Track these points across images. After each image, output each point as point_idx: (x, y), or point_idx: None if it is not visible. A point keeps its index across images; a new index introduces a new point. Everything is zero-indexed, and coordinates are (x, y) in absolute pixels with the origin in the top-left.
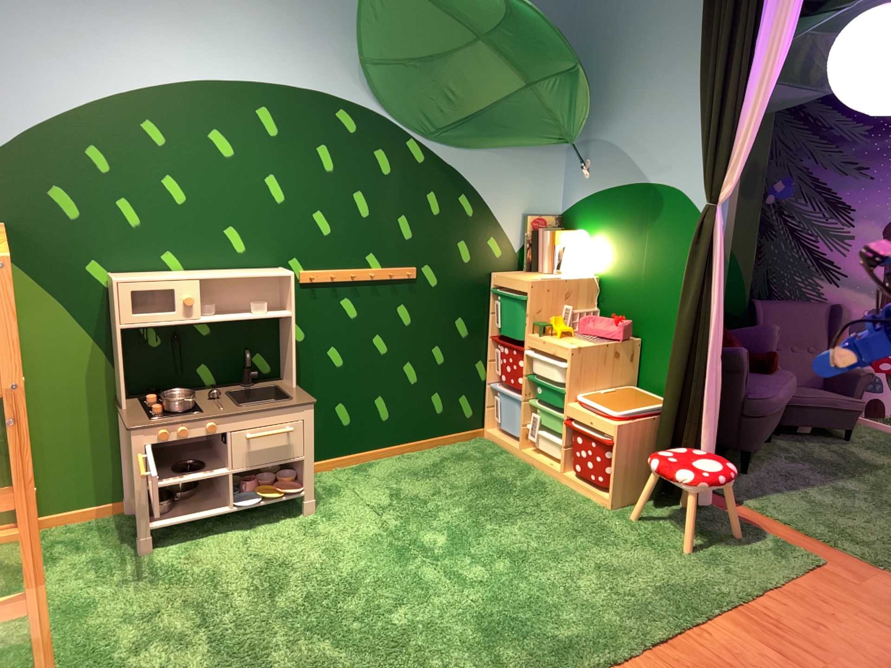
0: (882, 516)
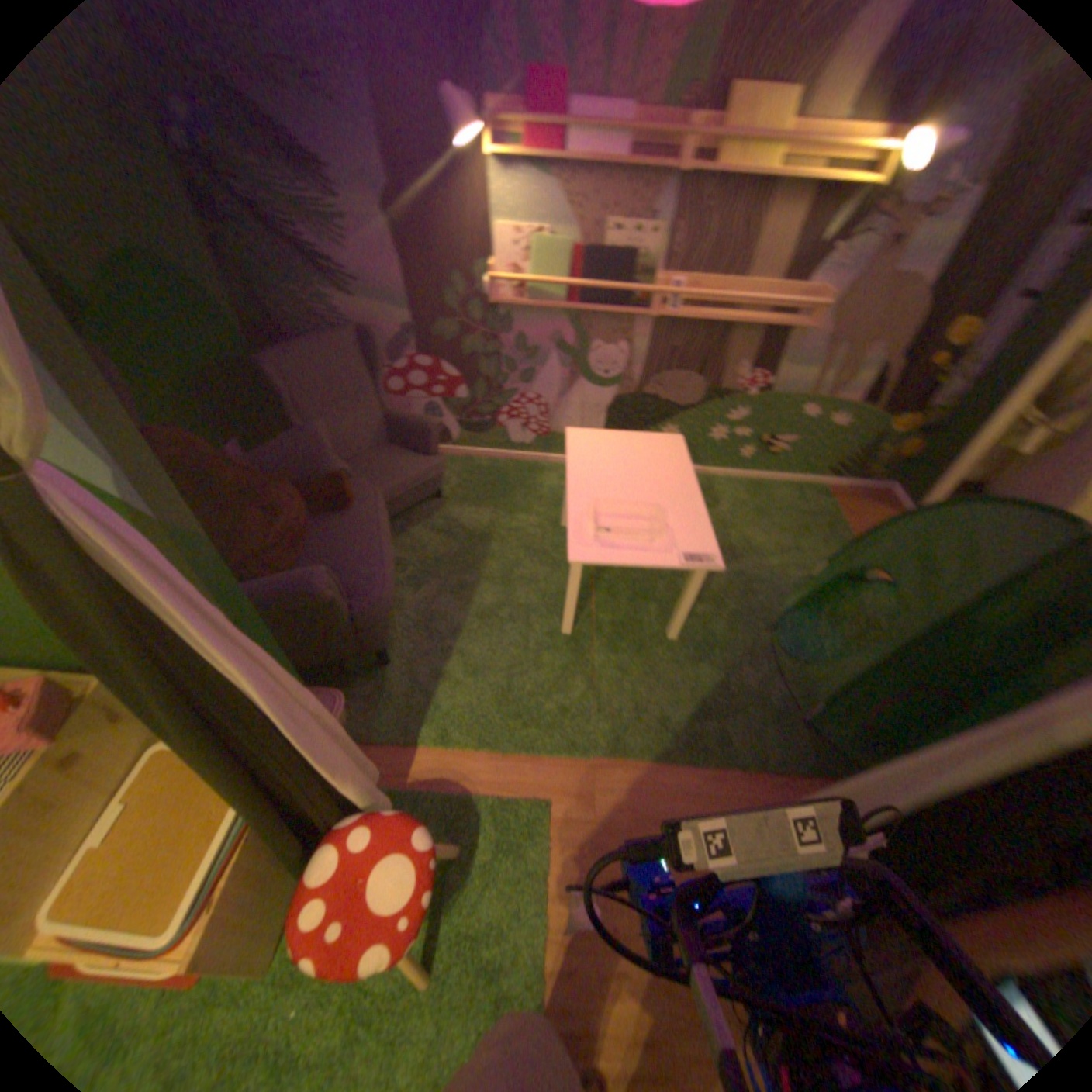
0: (553, 642)
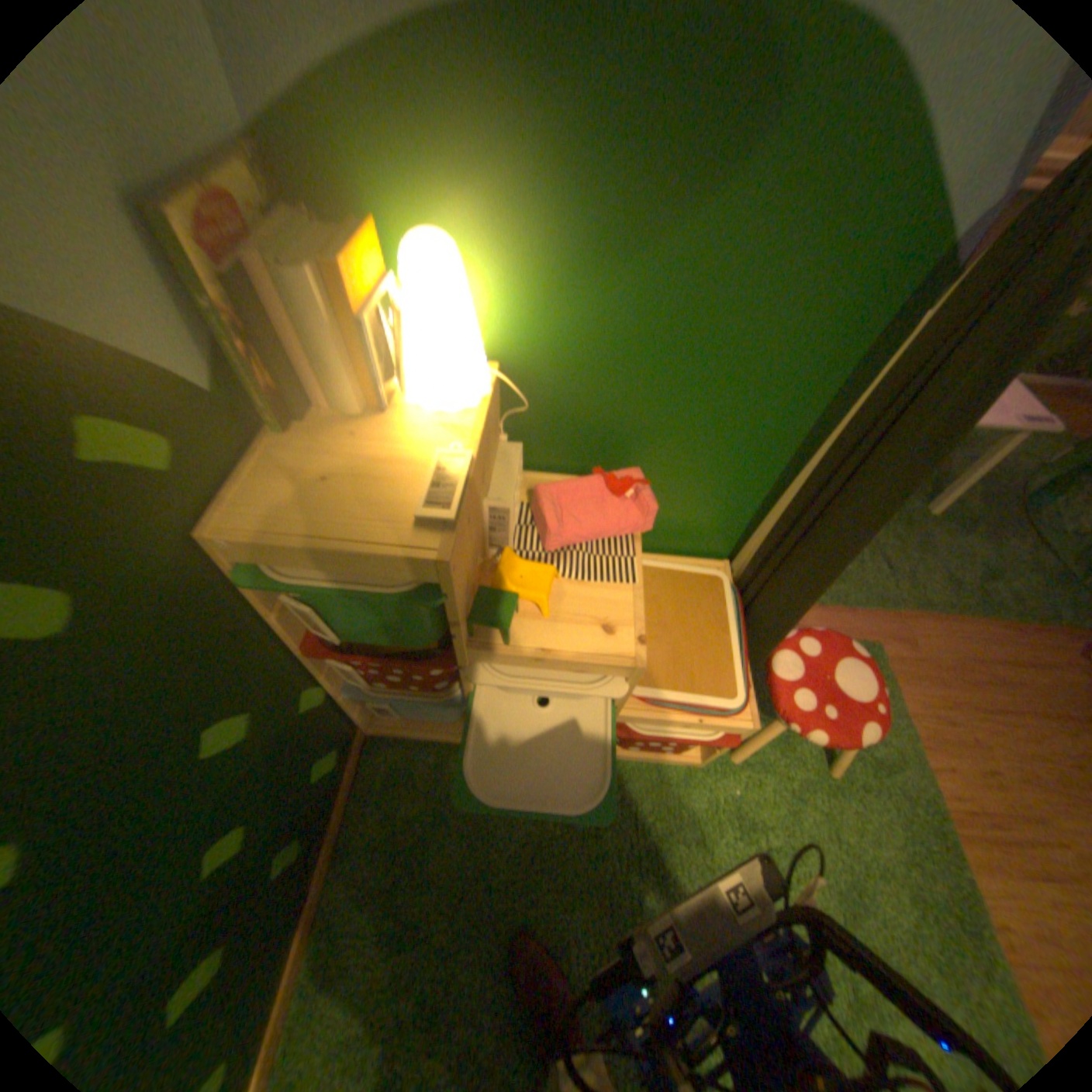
0: None
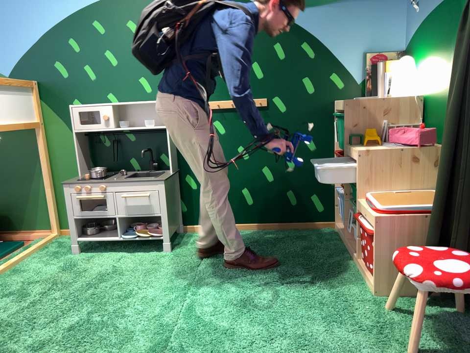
0: None
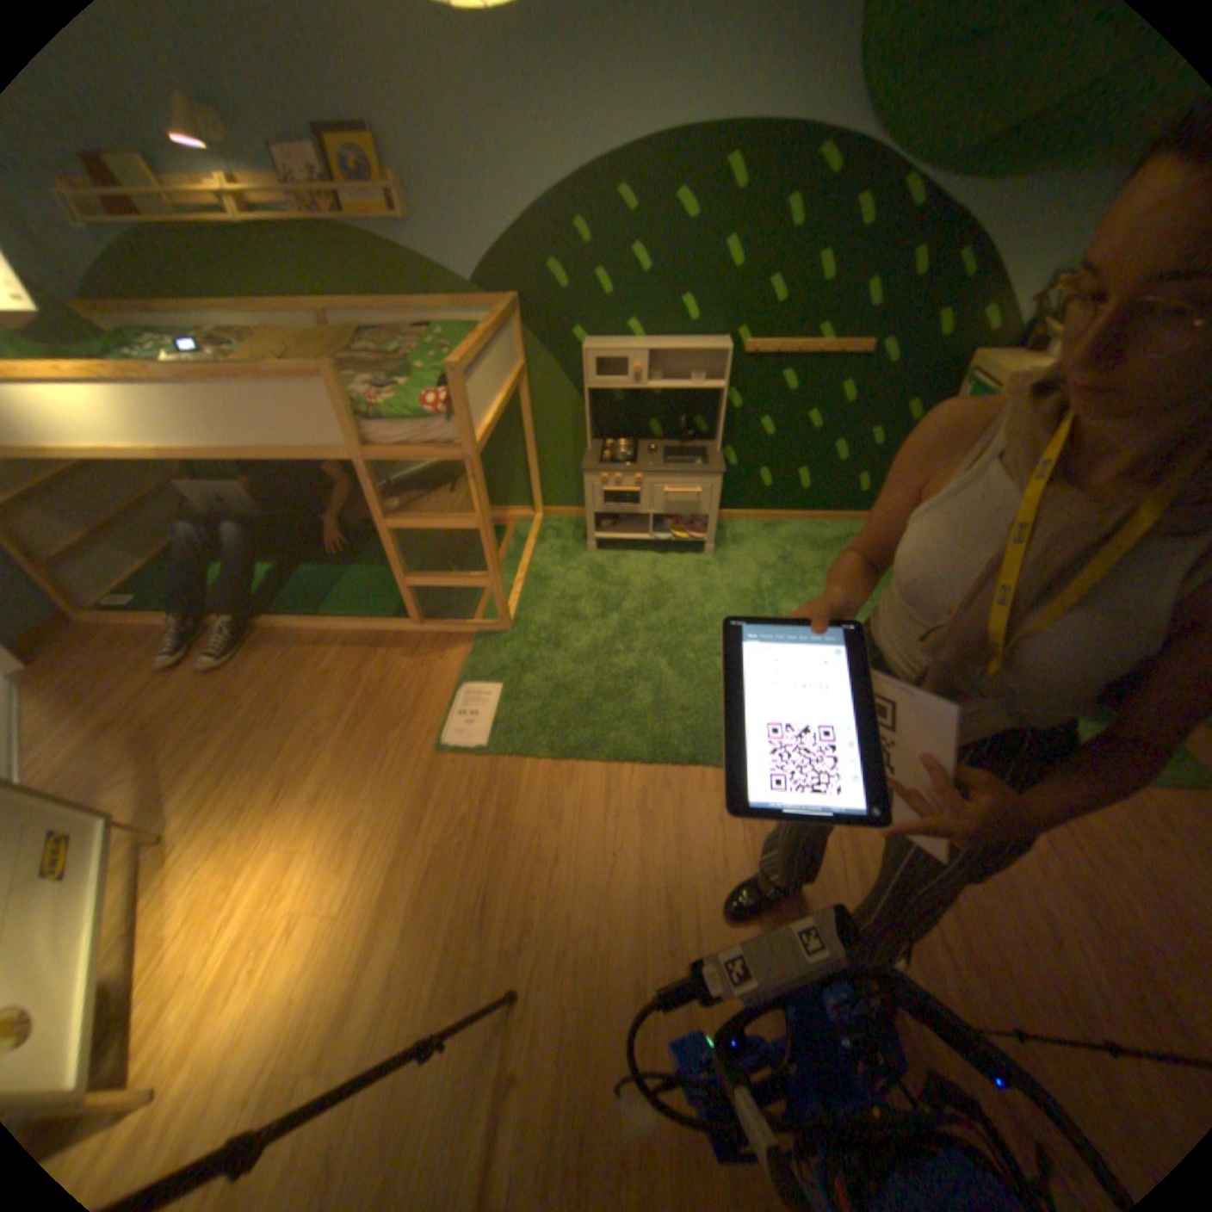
0: None
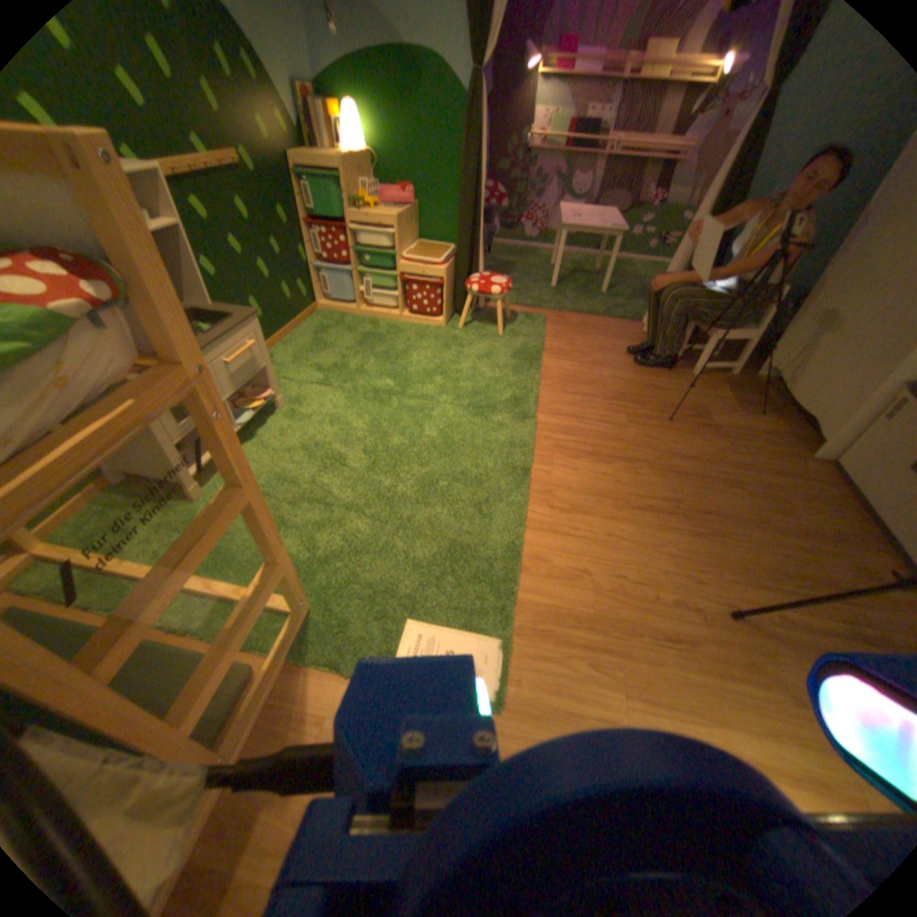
0: (543, 288)
